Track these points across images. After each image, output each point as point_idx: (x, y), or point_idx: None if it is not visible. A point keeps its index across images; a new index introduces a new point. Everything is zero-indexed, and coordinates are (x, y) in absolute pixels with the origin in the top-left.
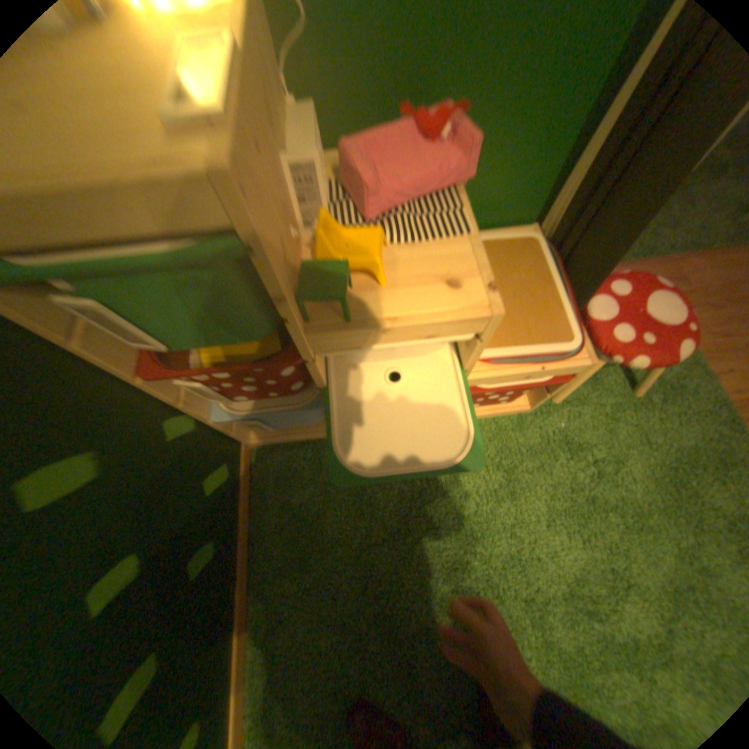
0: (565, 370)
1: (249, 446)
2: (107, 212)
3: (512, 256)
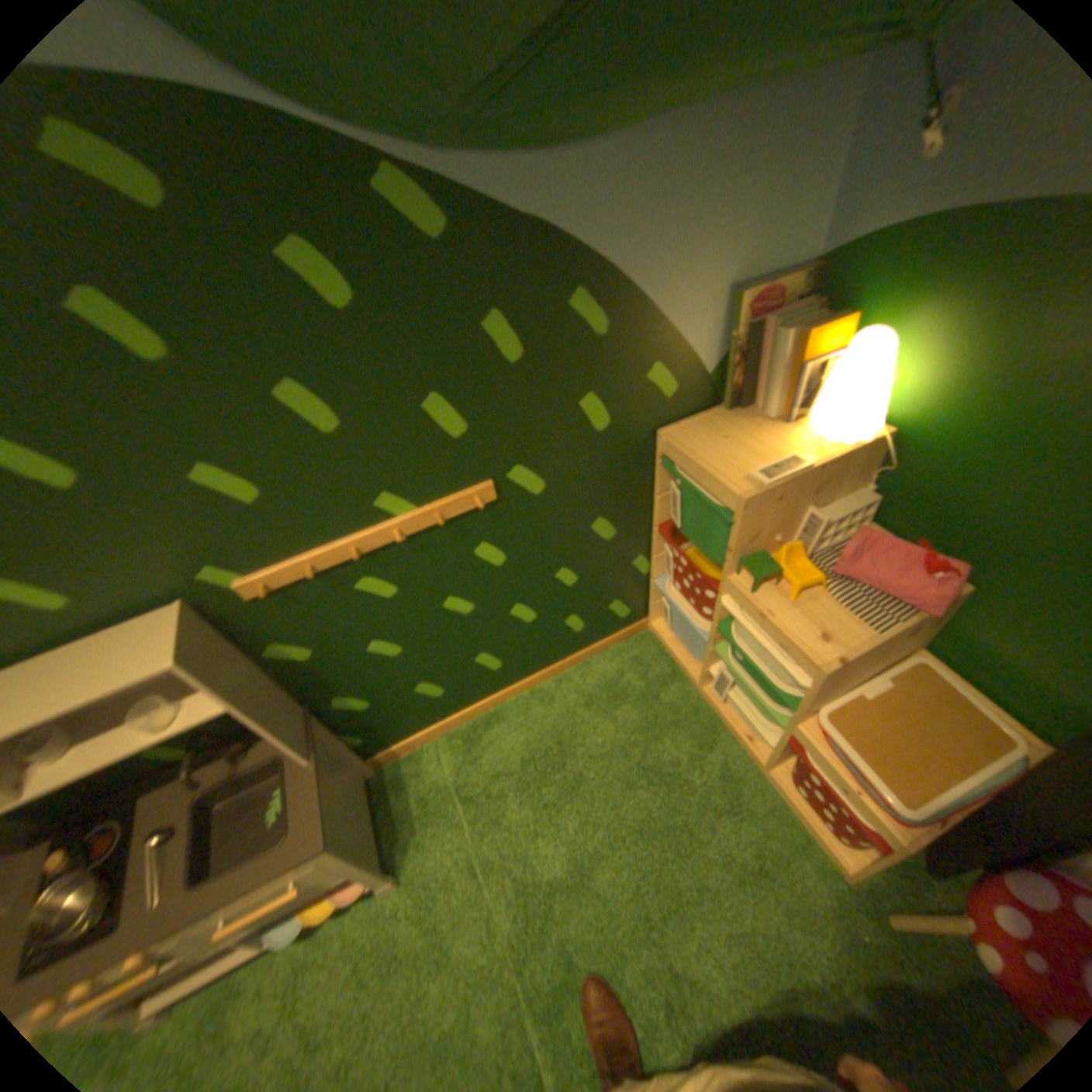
0: (881, 829)
1: (648, 627)
2: (707, 483)
3: (964, 727)
